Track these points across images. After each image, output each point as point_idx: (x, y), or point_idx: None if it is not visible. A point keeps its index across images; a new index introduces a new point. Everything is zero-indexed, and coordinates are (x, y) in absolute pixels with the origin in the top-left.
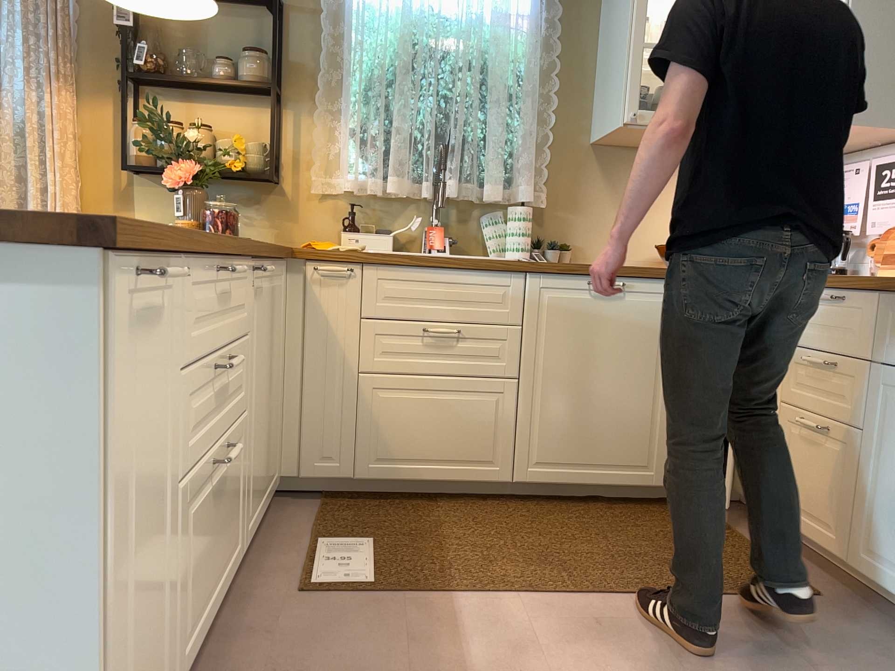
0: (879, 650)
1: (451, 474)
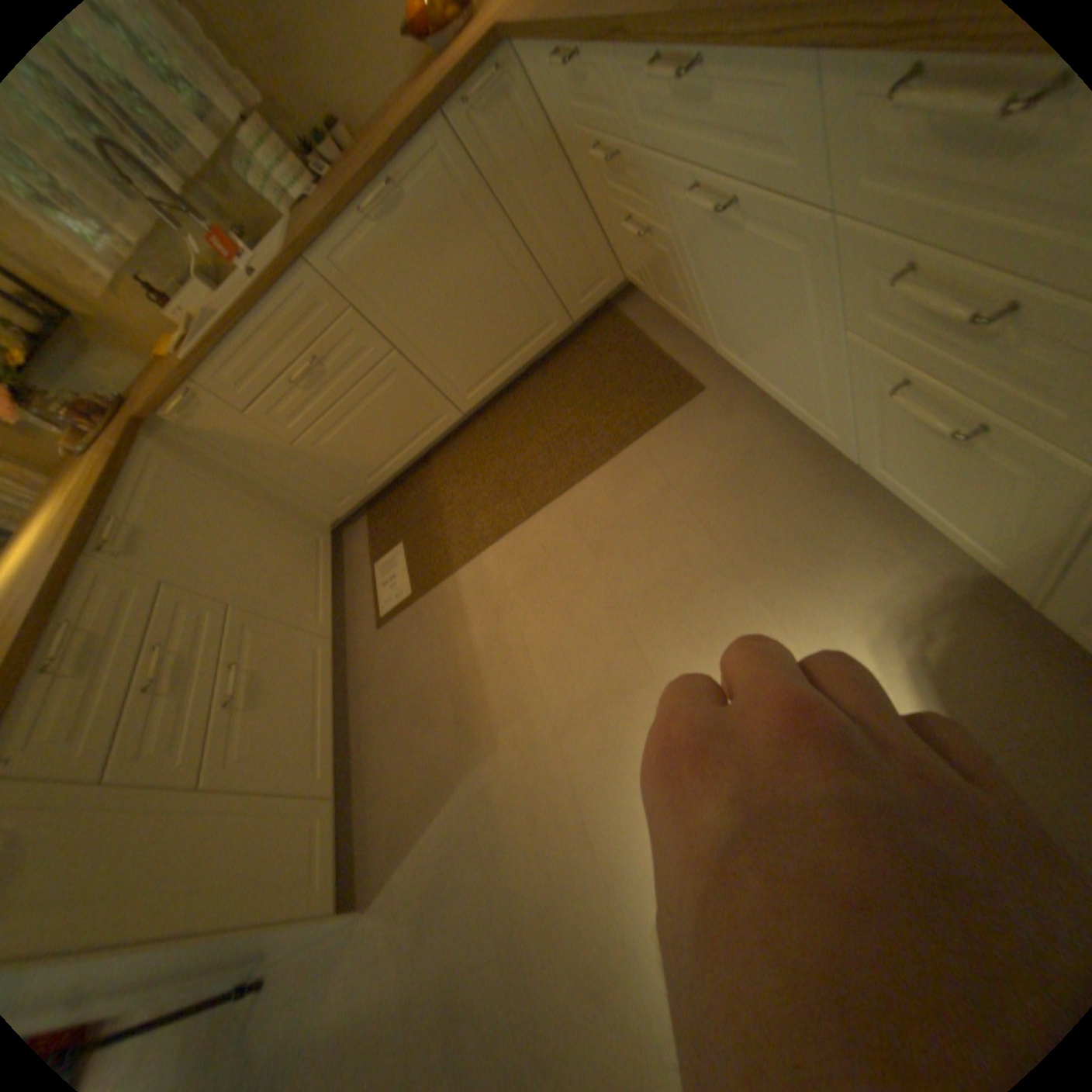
0: (745, 436)
1: (422, 445)
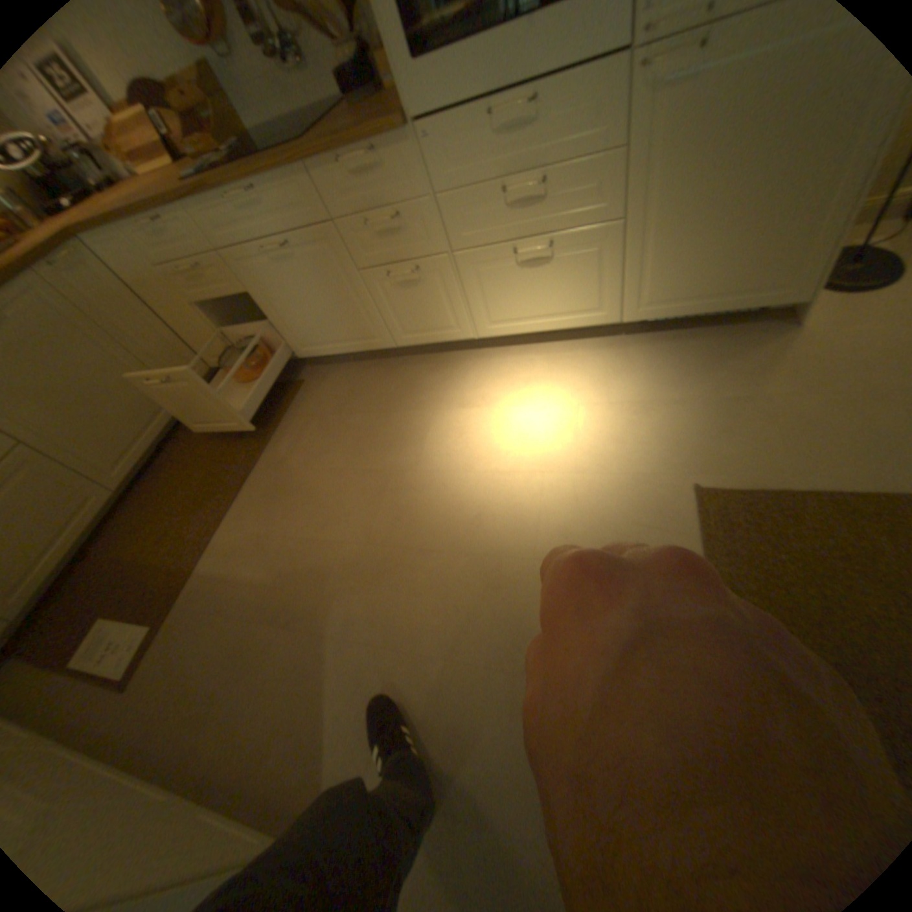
0: (342, 381)
1: (73, 535)
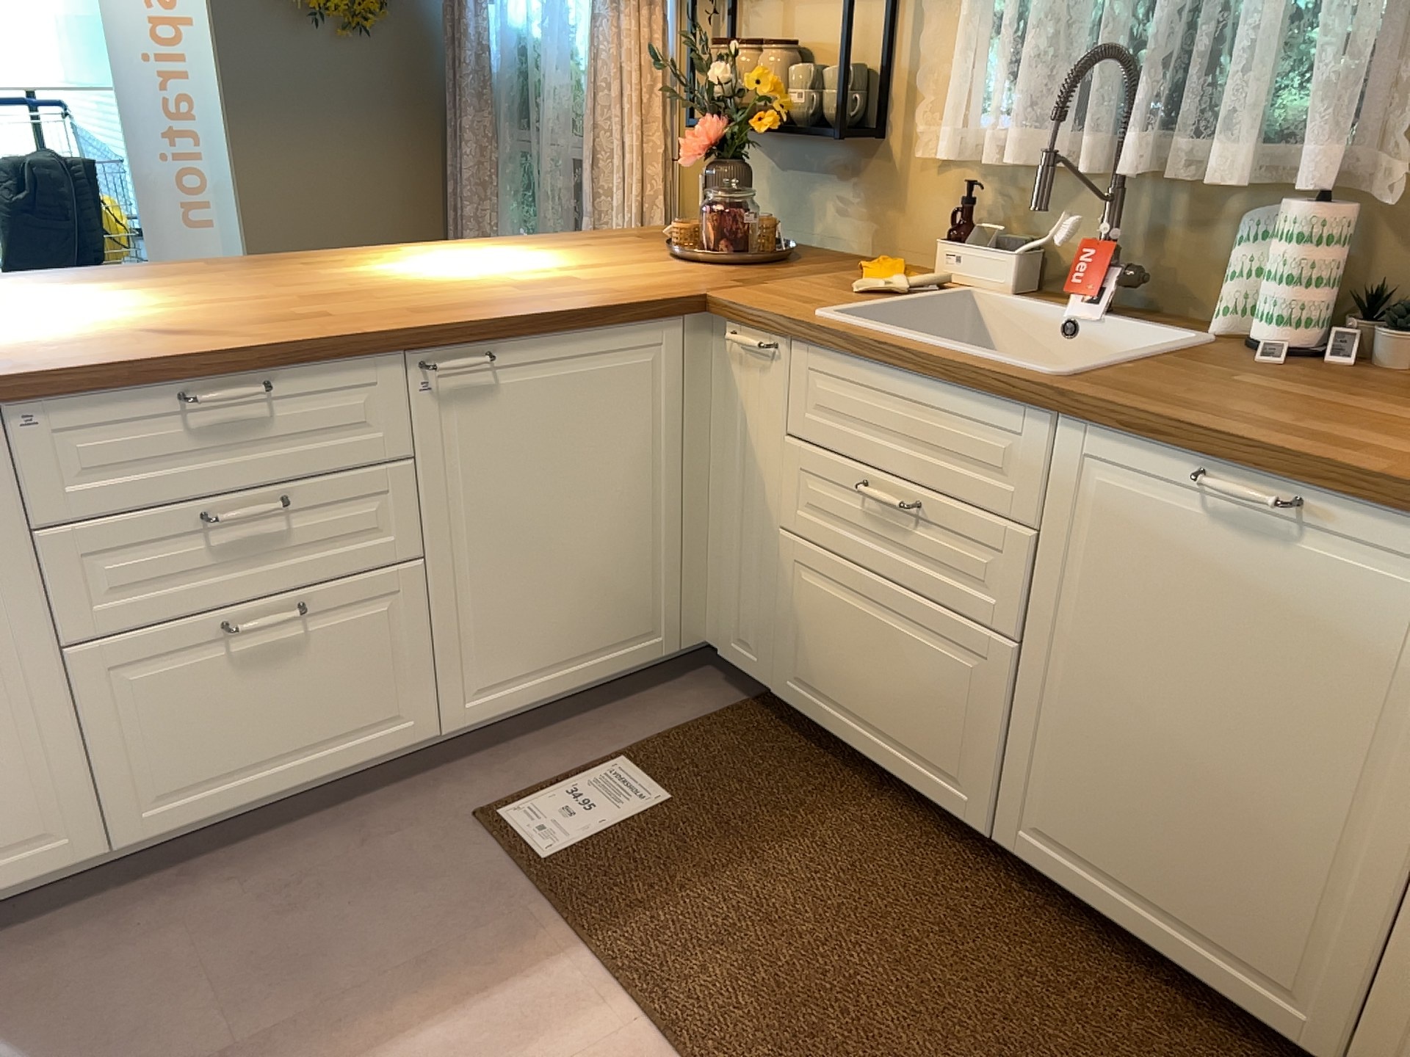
0: None
1: (892, 761)
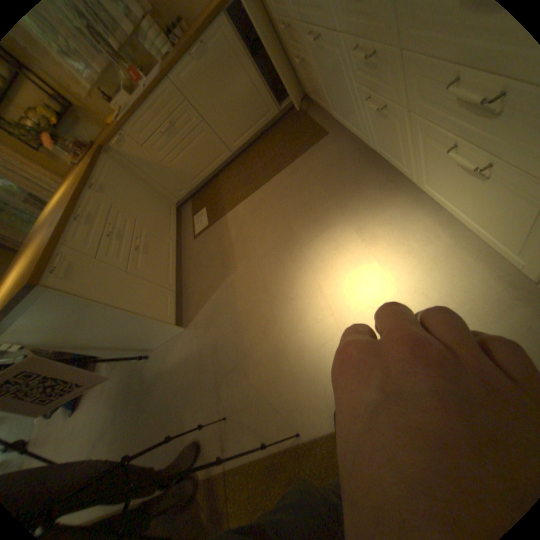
0: (340, 148)
1: (214, 166)
